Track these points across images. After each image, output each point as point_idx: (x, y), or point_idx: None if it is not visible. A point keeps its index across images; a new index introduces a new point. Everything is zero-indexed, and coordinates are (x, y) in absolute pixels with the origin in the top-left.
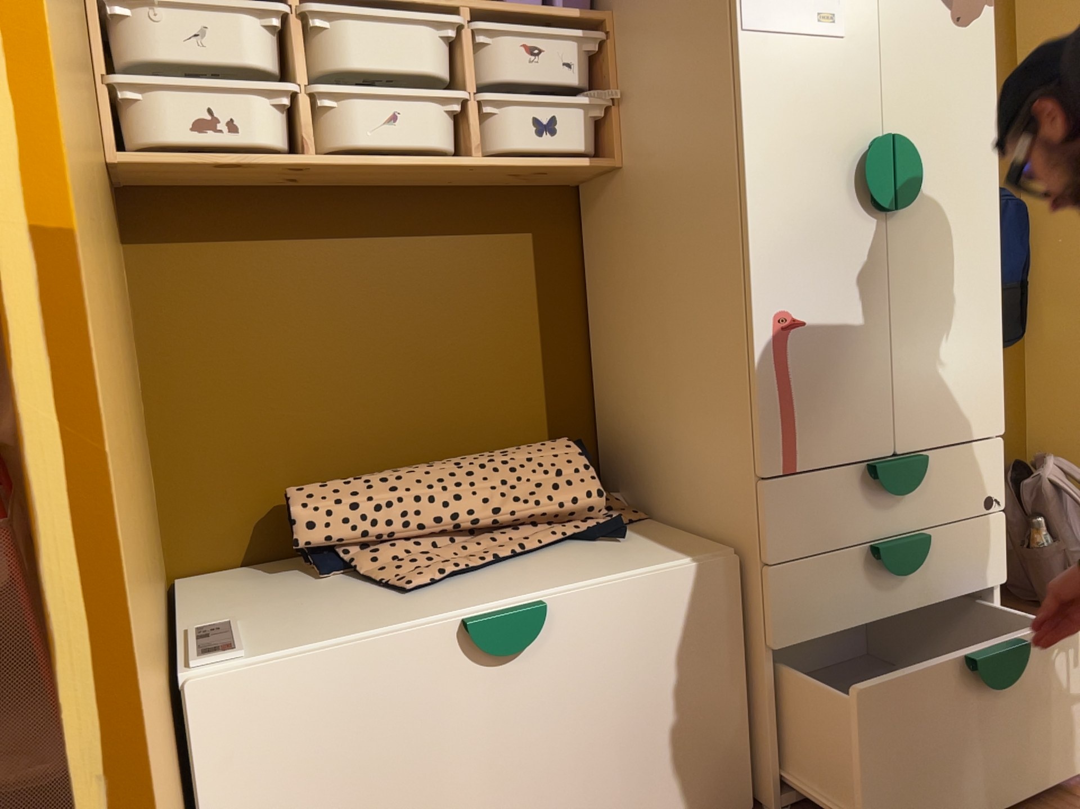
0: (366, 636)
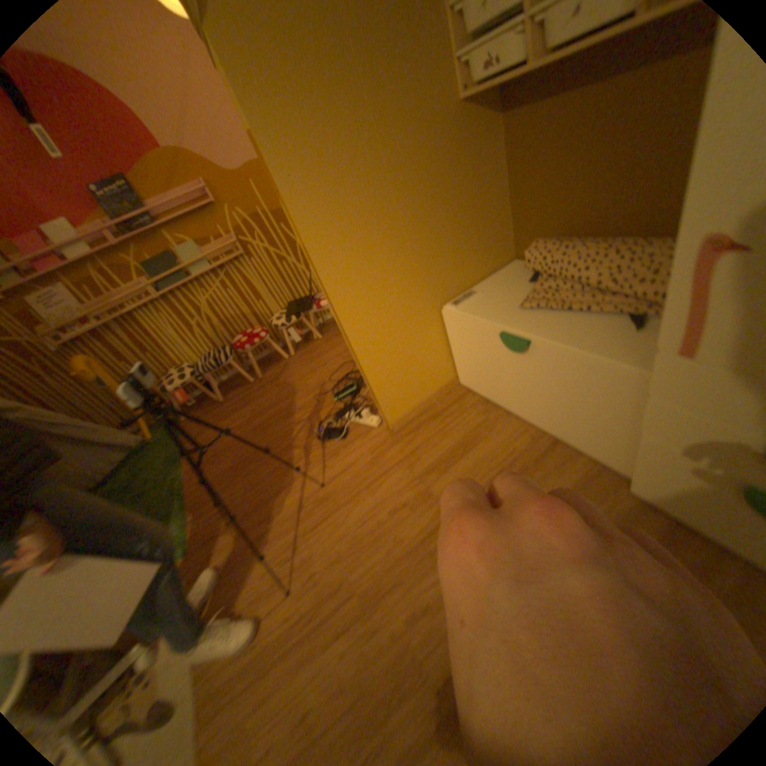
0: (481, 317)
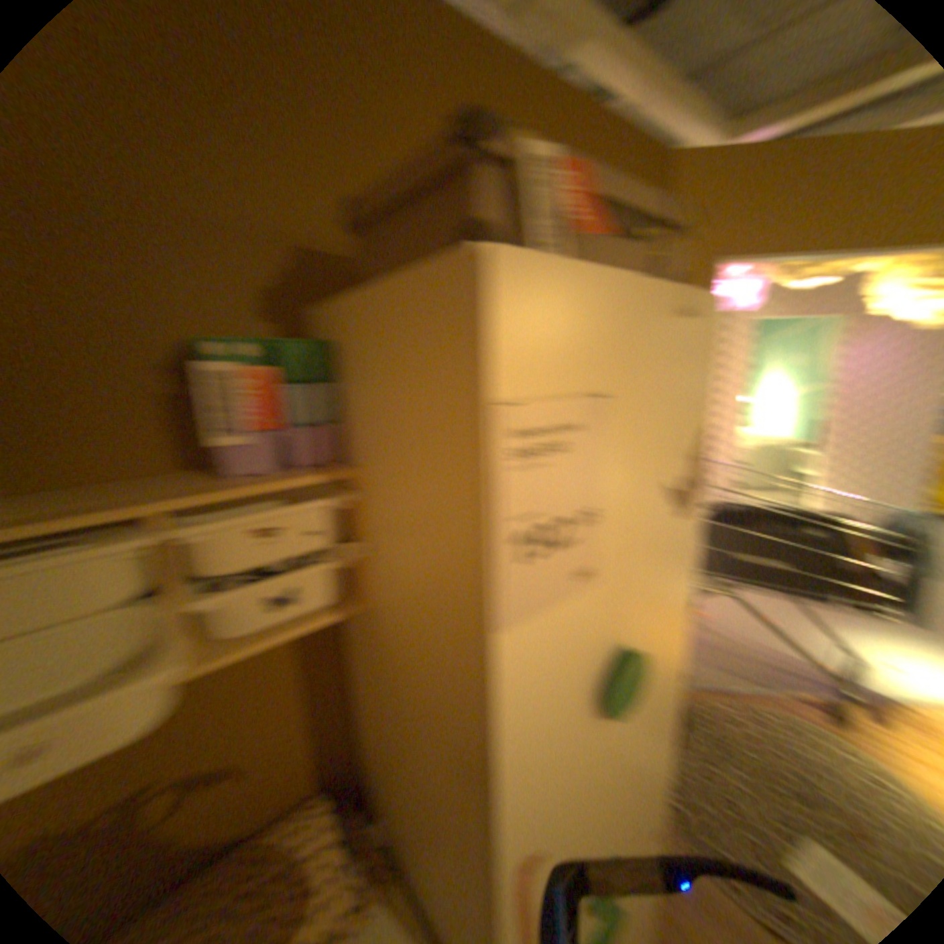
0: None
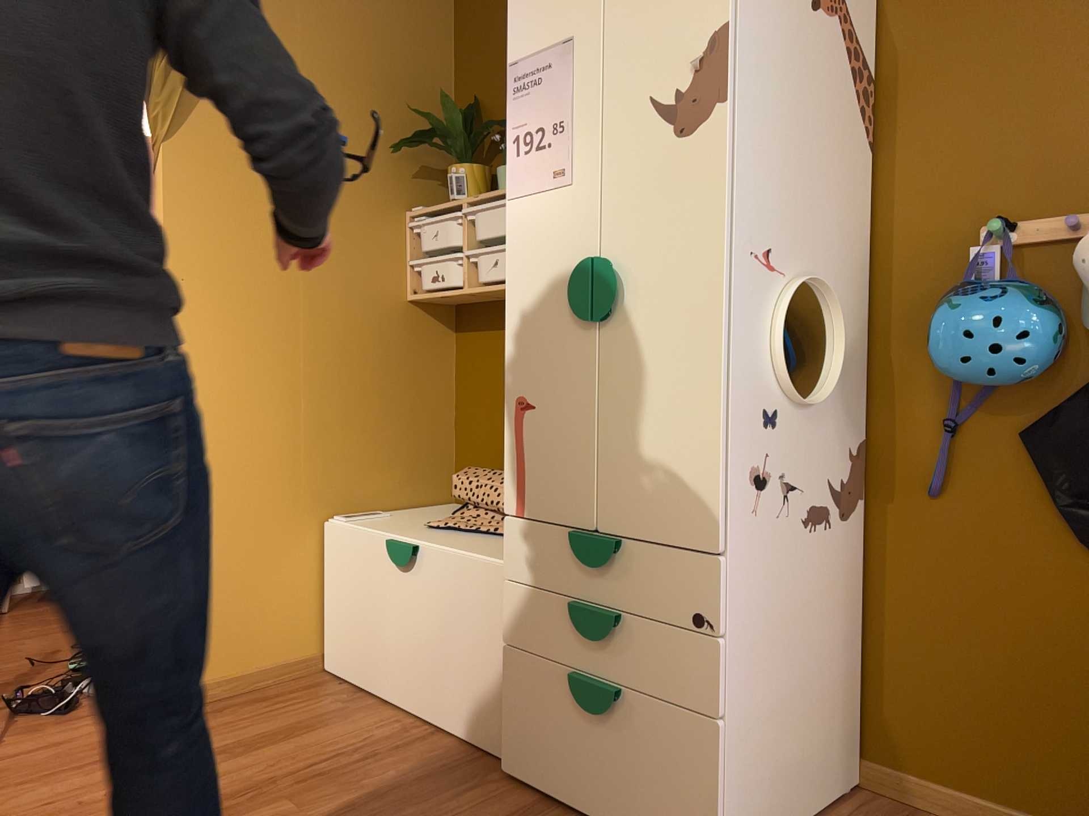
0: (371, 530)
